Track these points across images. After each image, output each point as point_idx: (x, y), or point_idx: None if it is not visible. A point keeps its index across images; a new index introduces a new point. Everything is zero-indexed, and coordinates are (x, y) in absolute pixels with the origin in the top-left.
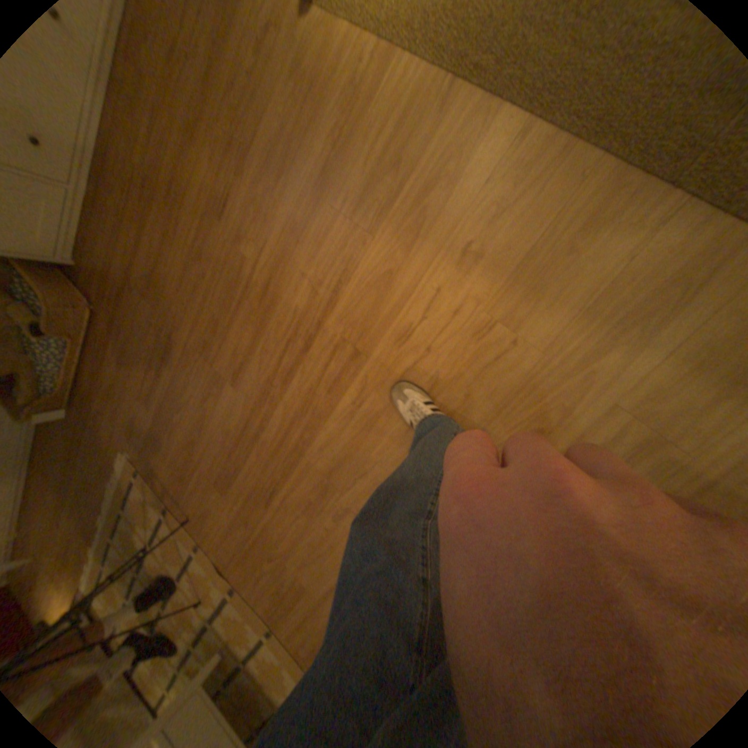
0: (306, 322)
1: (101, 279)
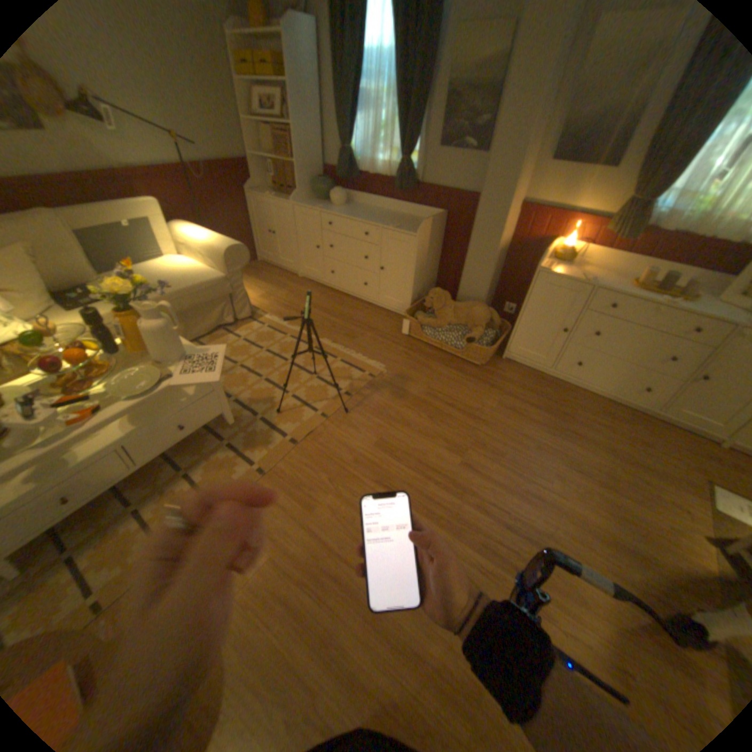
0: (526, 533)
1: (500, 379)
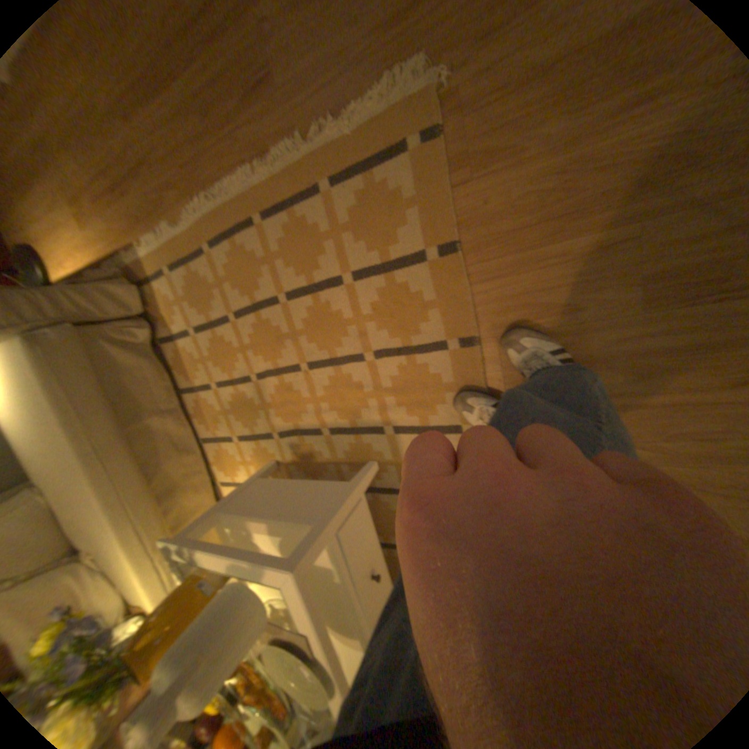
0: None
1: None
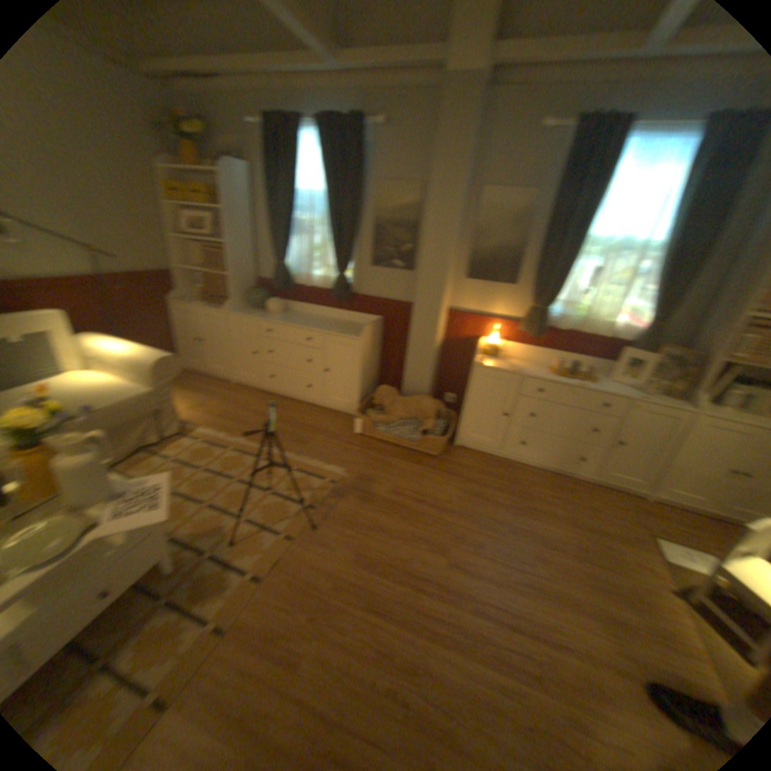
0: (531, 630)
1: (458, 466)
